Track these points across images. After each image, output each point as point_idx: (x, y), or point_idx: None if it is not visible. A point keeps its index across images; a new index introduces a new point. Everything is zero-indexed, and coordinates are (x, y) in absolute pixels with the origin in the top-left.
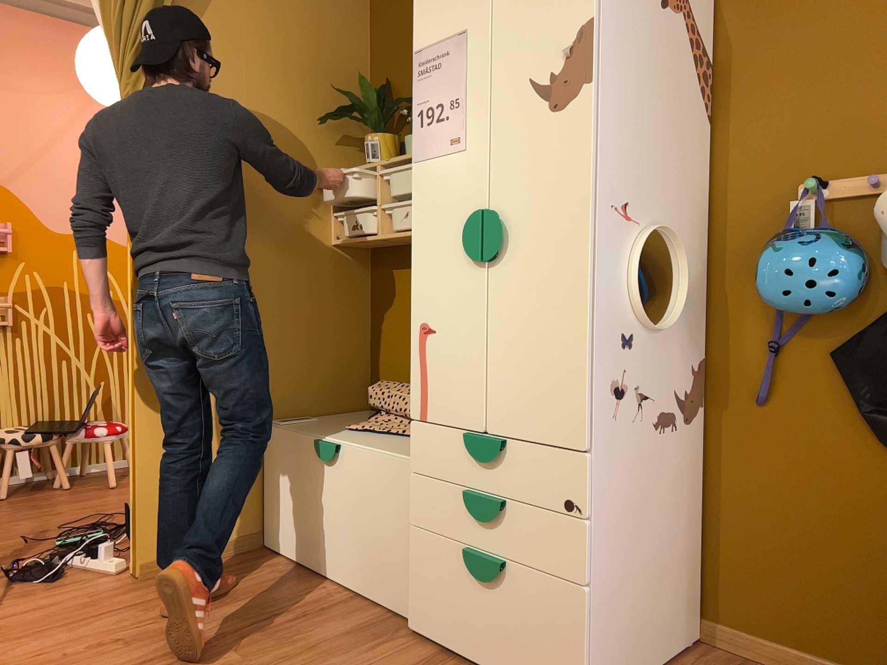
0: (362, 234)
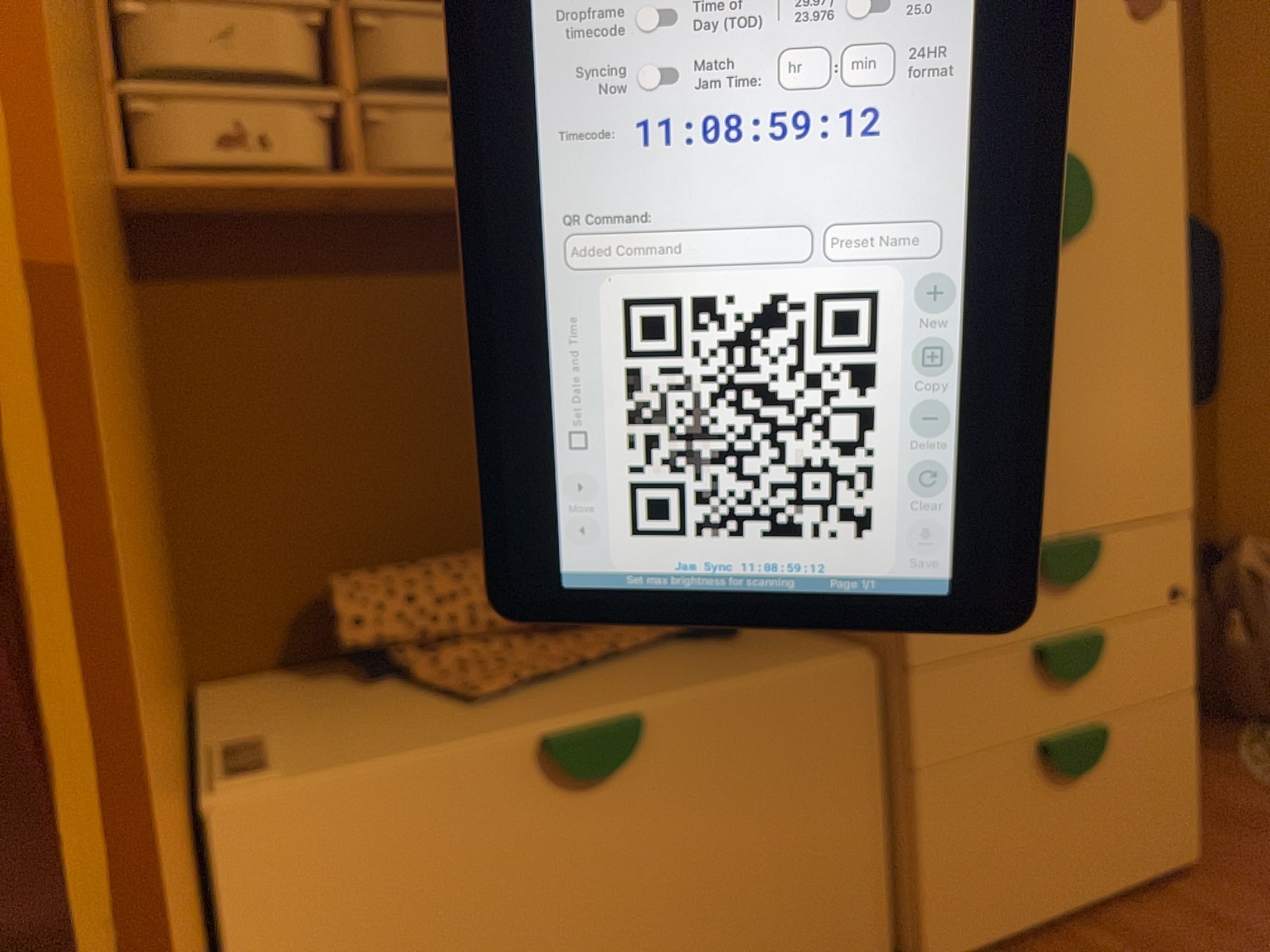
0: (273, 168)
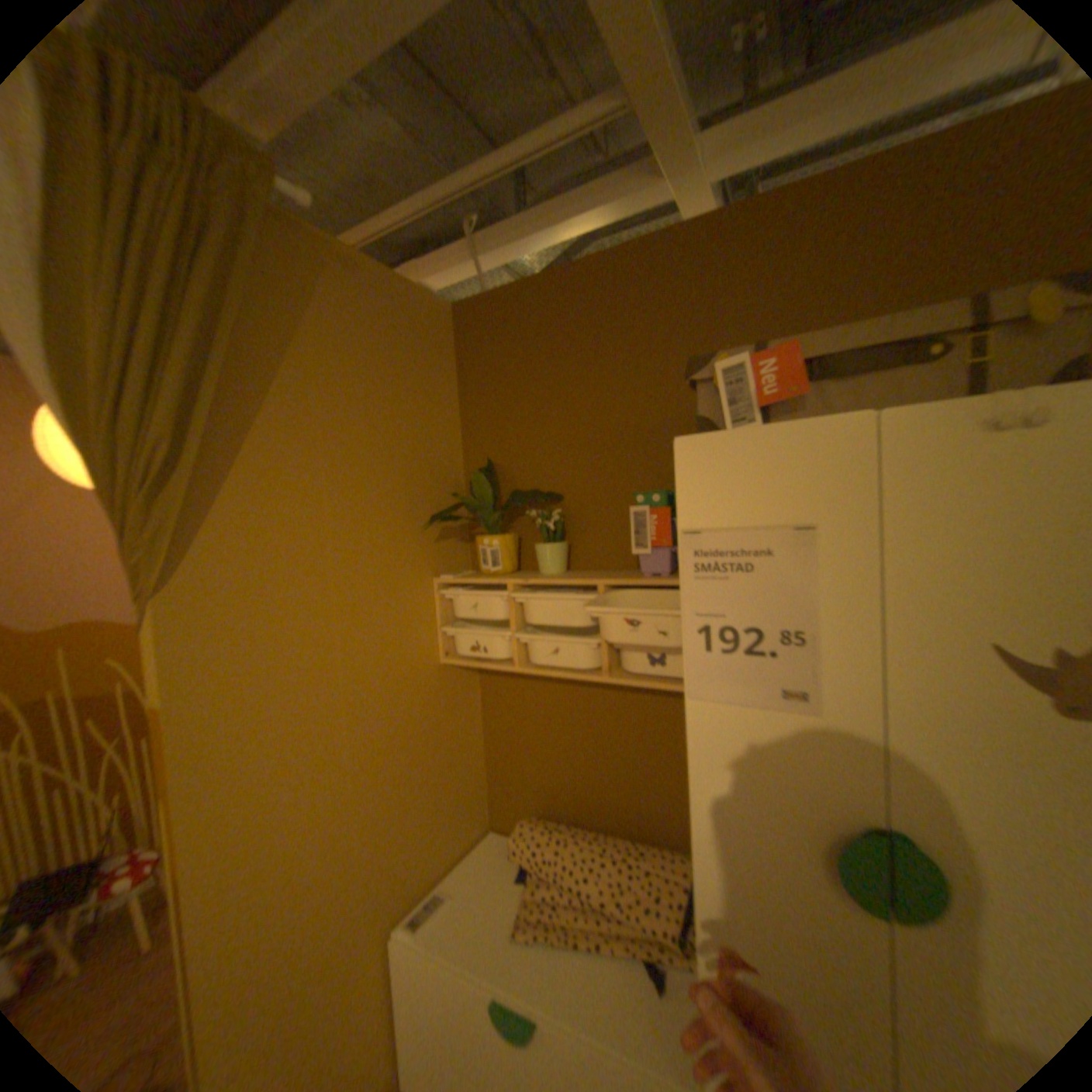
0: (488, 659)
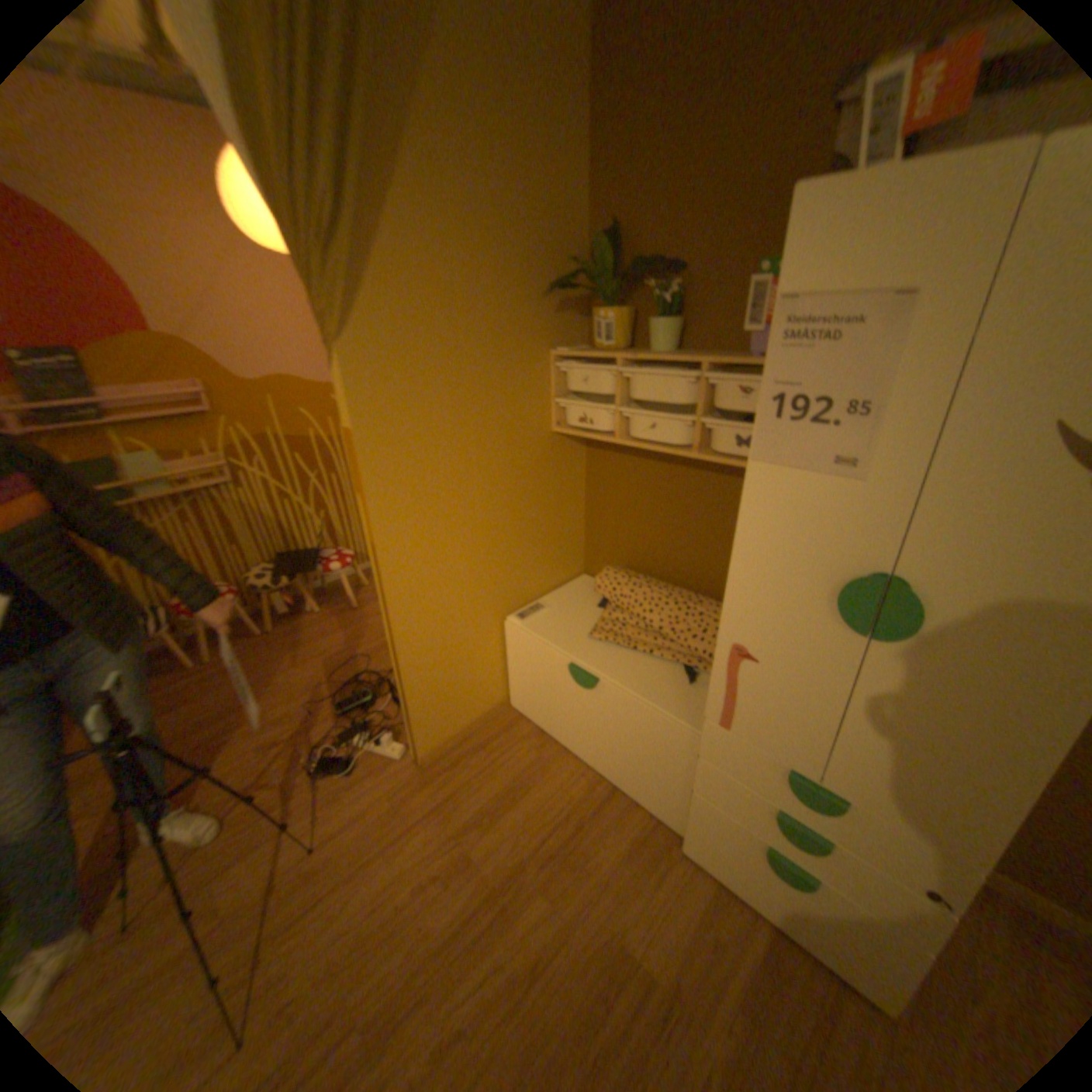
0: (591, 431)
